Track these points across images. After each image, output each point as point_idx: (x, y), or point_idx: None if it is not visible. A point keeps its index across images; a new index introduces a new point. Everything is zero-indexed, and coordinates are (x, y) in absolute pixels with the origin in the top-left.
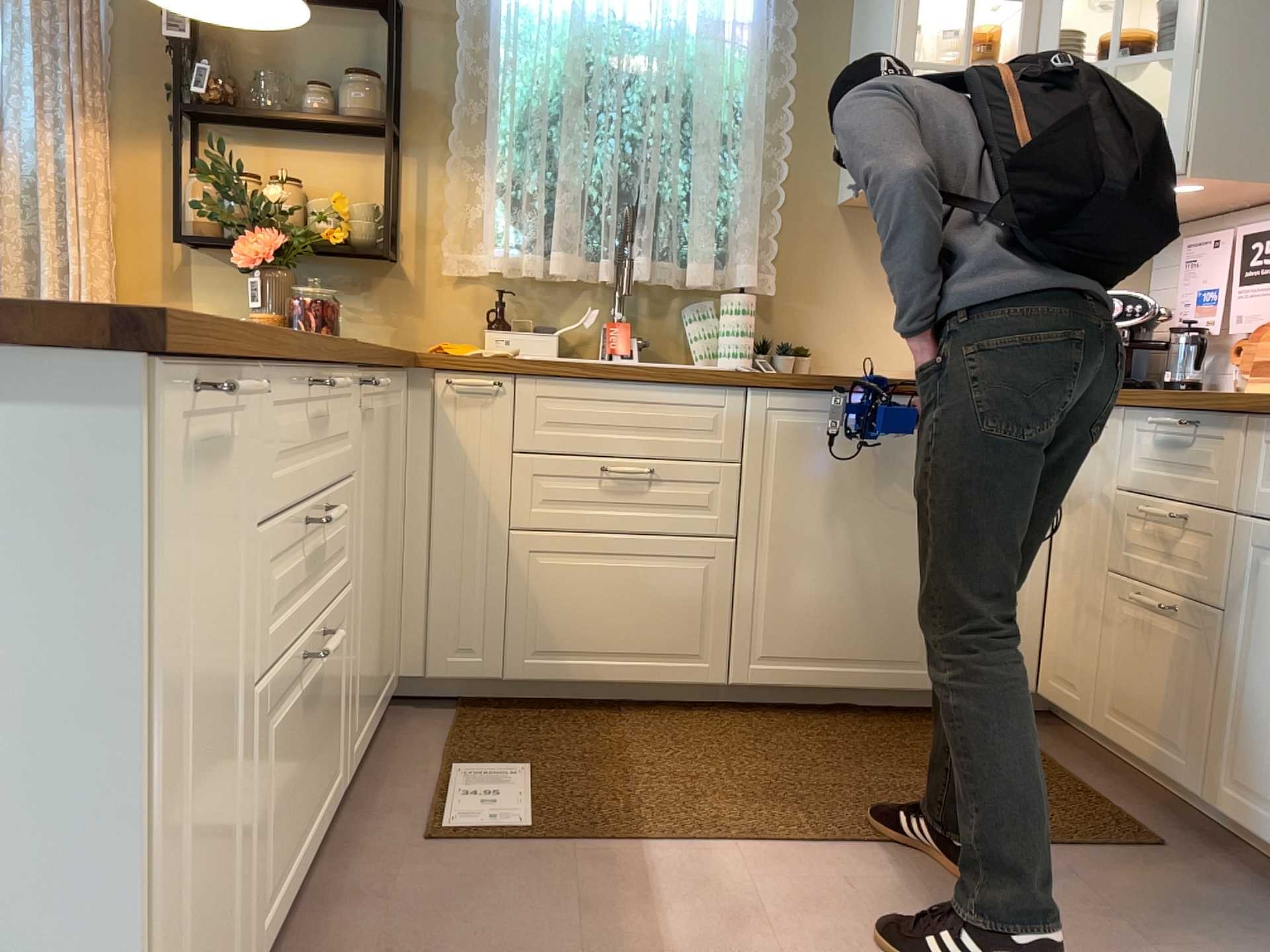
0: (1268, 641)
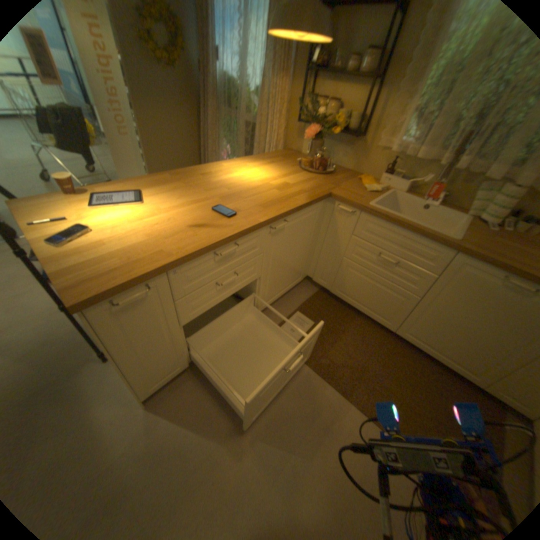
0: None
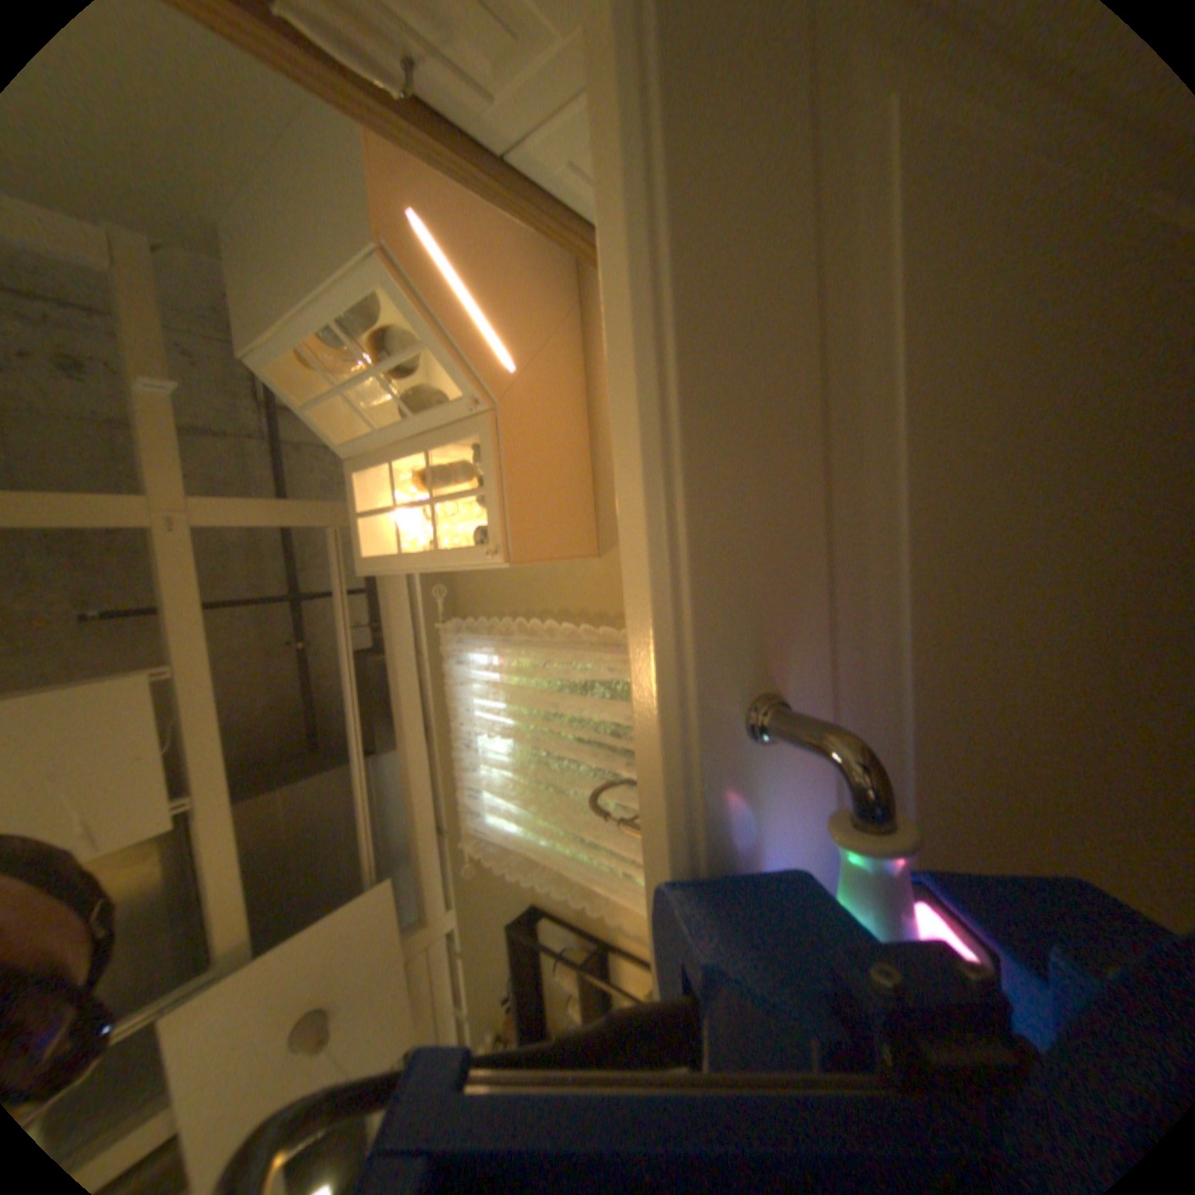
0: None
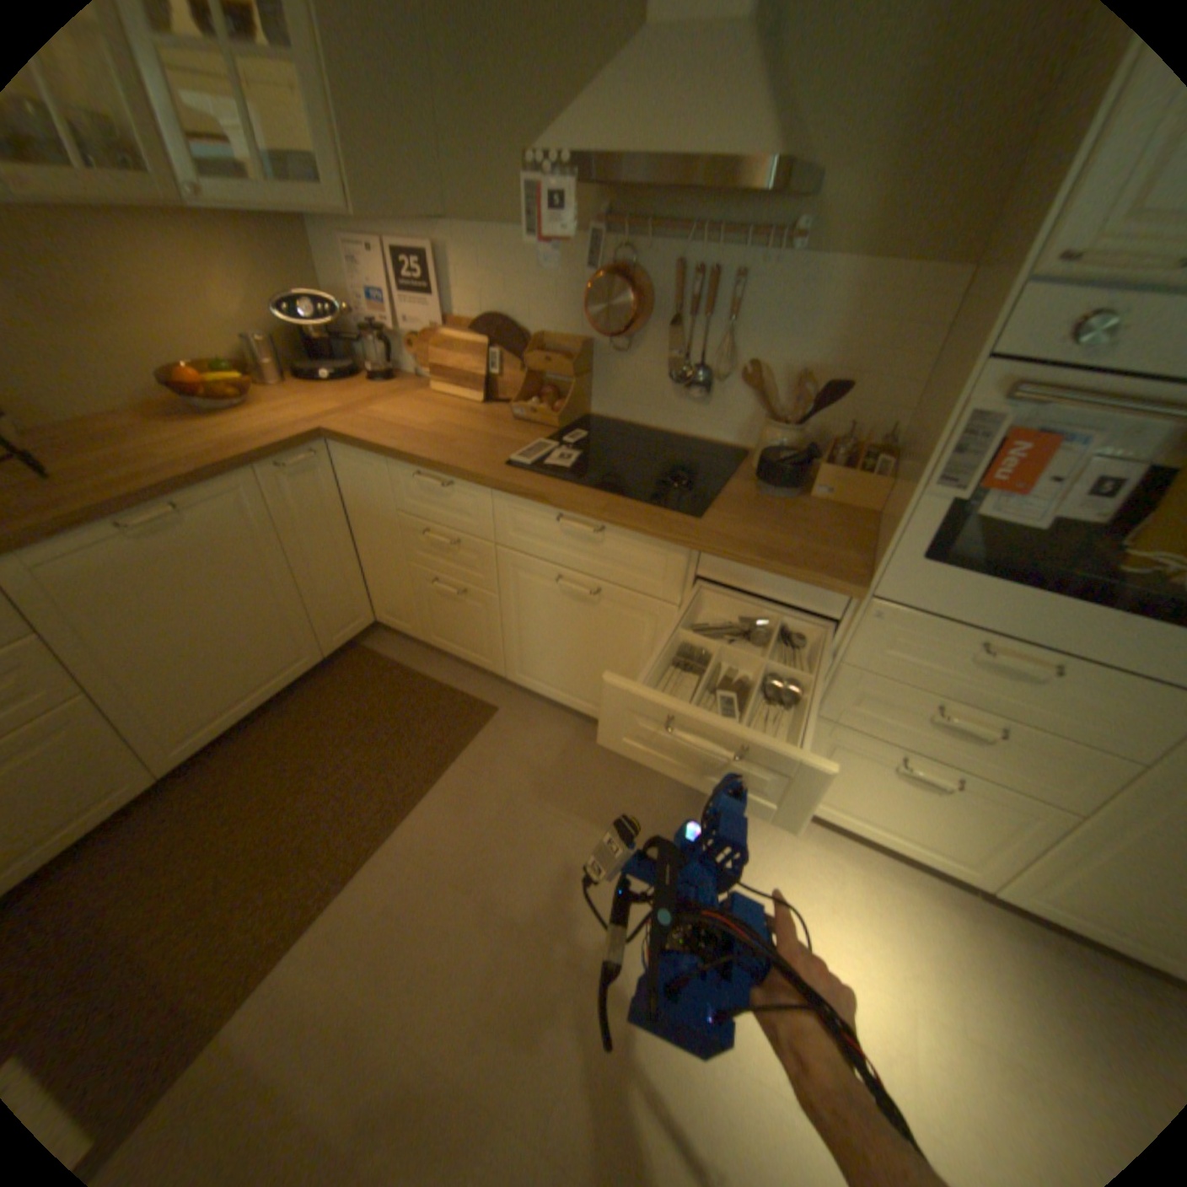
0: (529, 612)
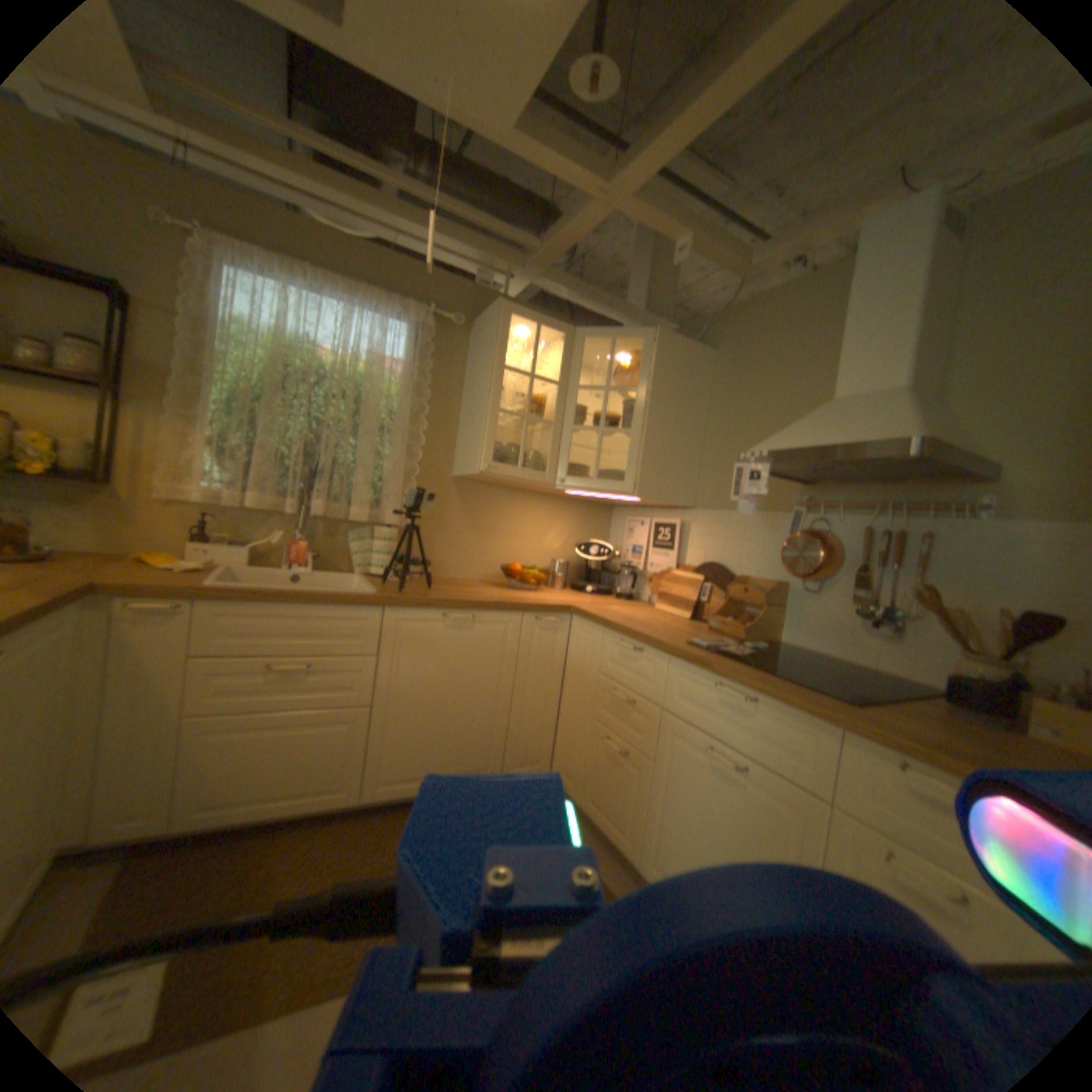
0: (676, 787)
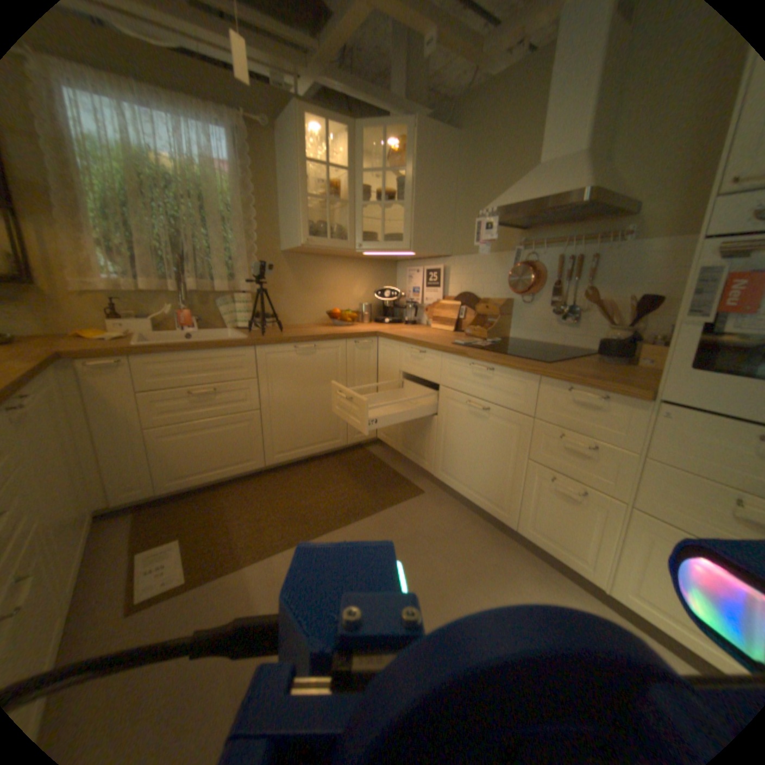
0: (450, 427)
